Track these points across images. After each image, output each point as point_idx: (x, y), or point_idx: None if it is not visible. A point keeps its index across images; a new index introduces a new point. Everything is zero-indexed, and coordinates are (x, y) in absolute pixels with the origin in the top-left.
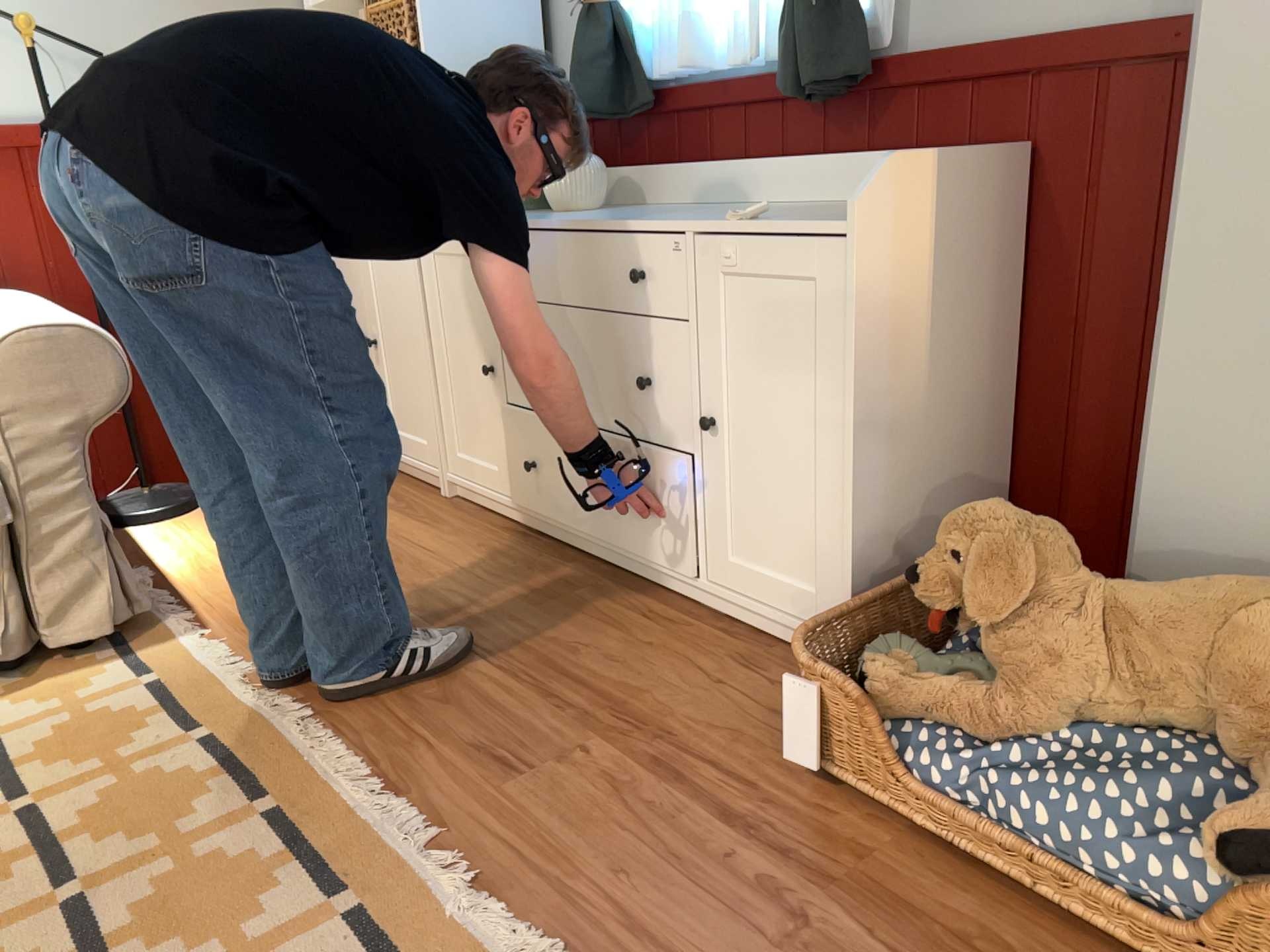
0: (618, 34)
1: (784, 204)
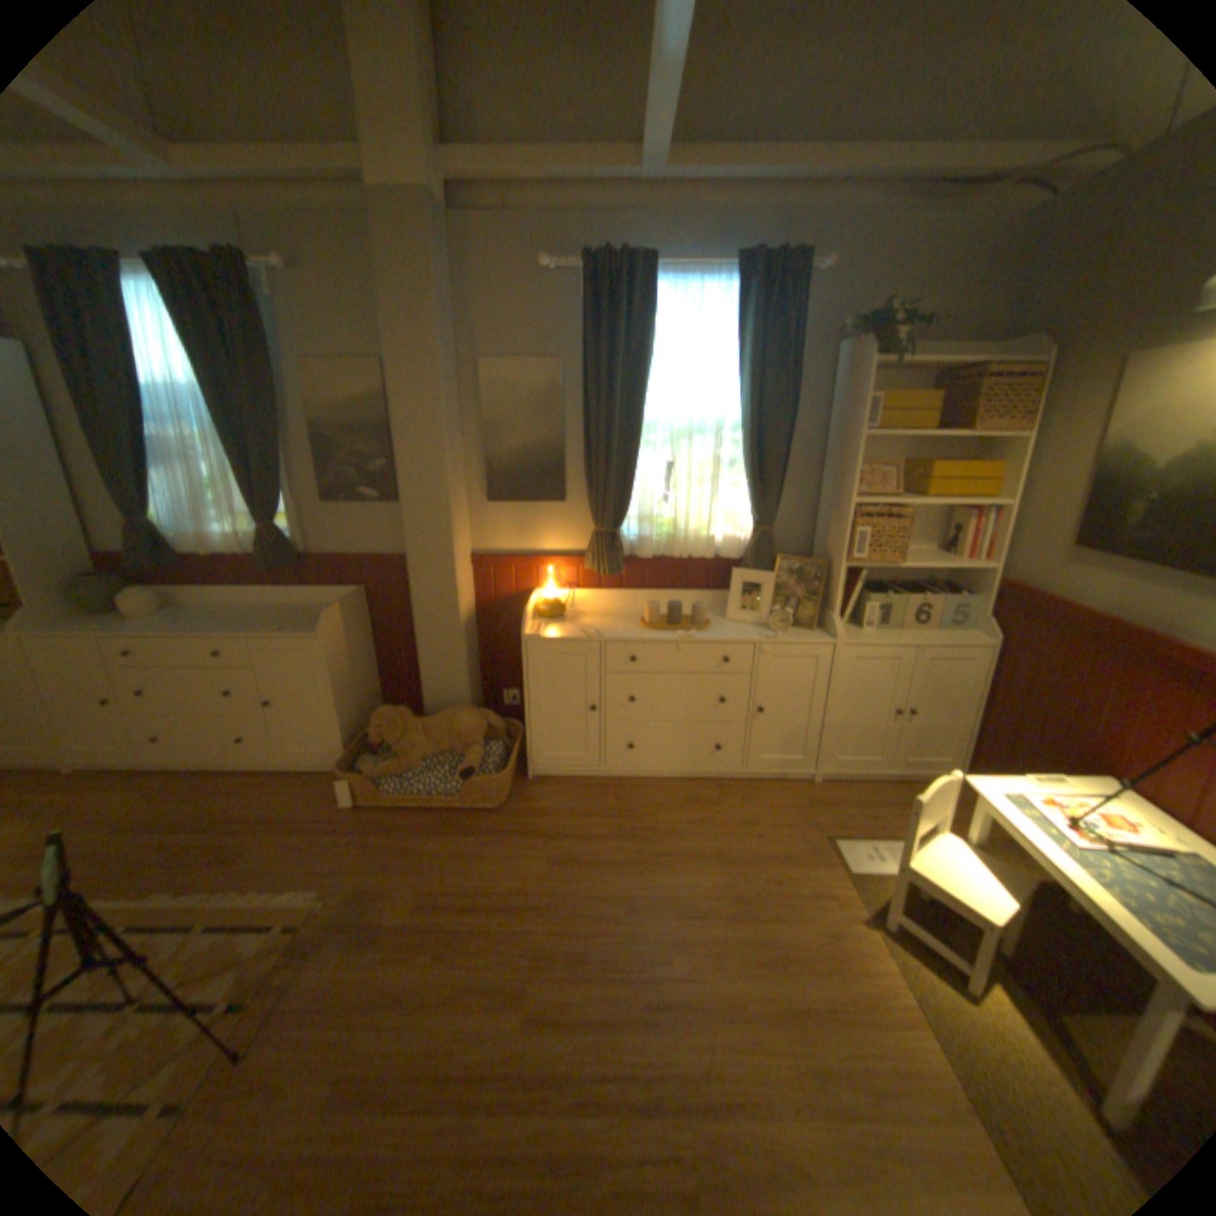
0: (150, 534)
1: (265, 605)
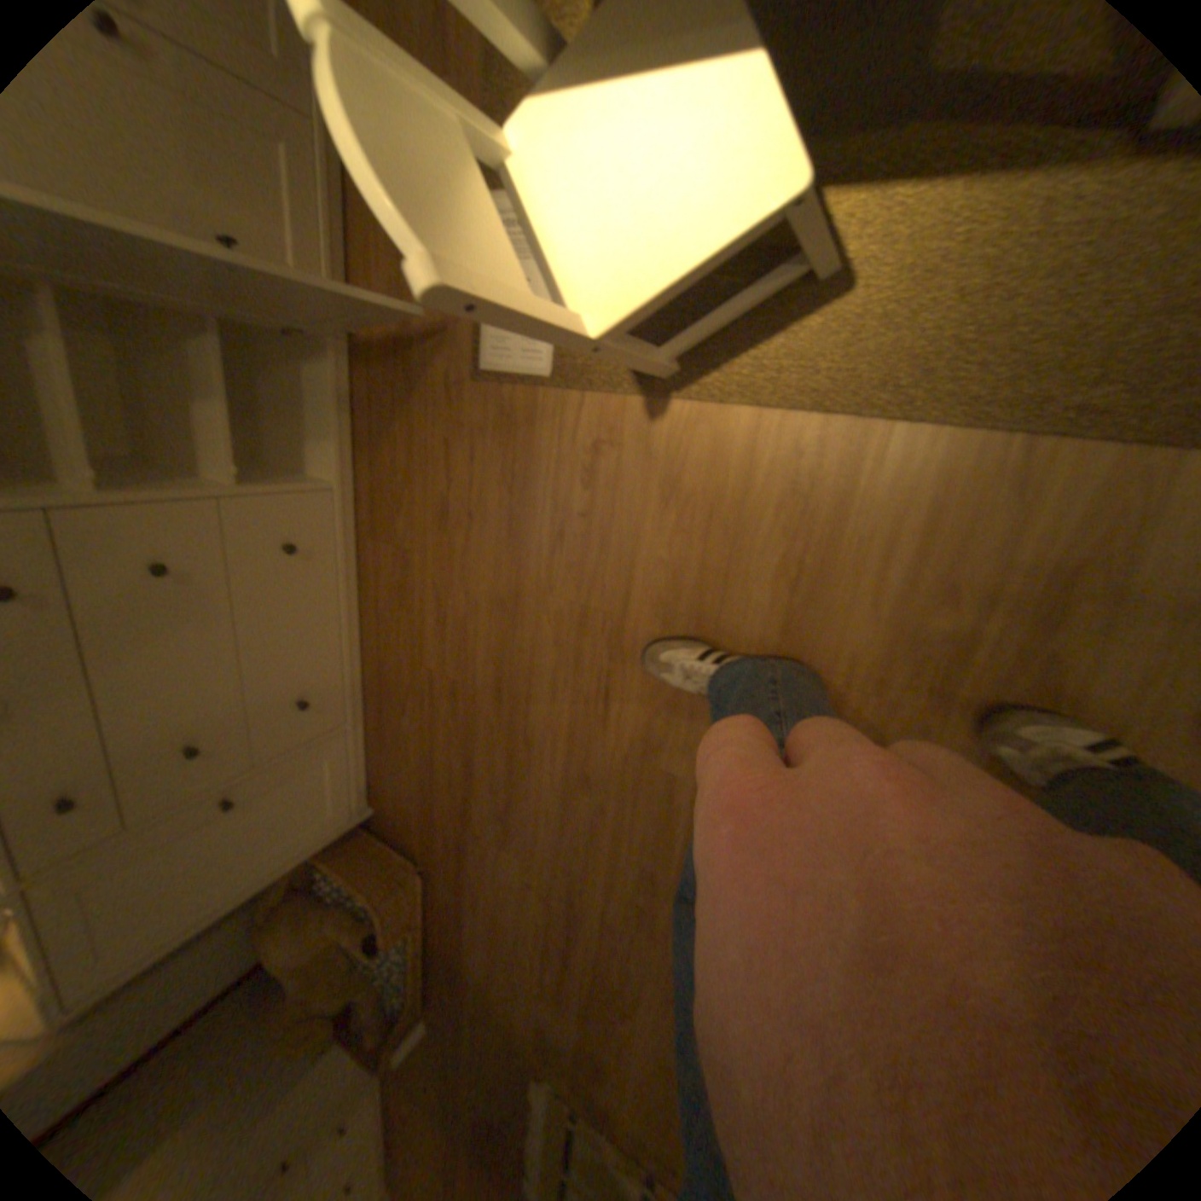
0: None
1: None
